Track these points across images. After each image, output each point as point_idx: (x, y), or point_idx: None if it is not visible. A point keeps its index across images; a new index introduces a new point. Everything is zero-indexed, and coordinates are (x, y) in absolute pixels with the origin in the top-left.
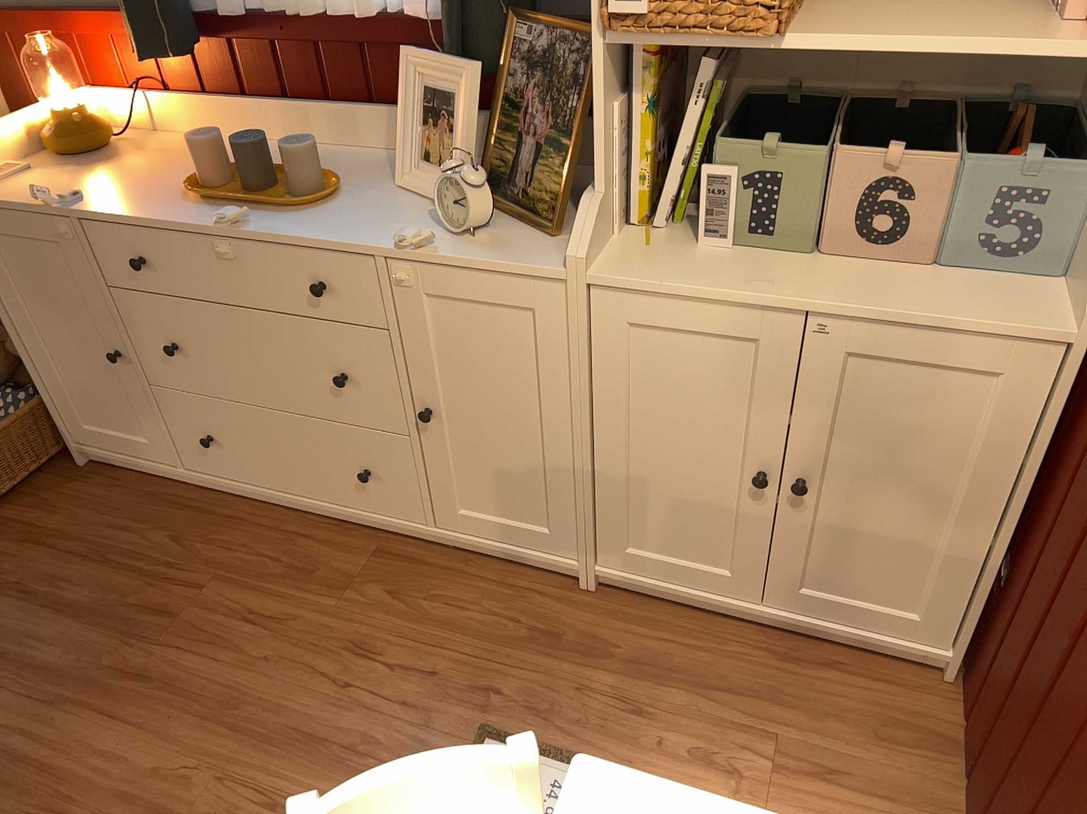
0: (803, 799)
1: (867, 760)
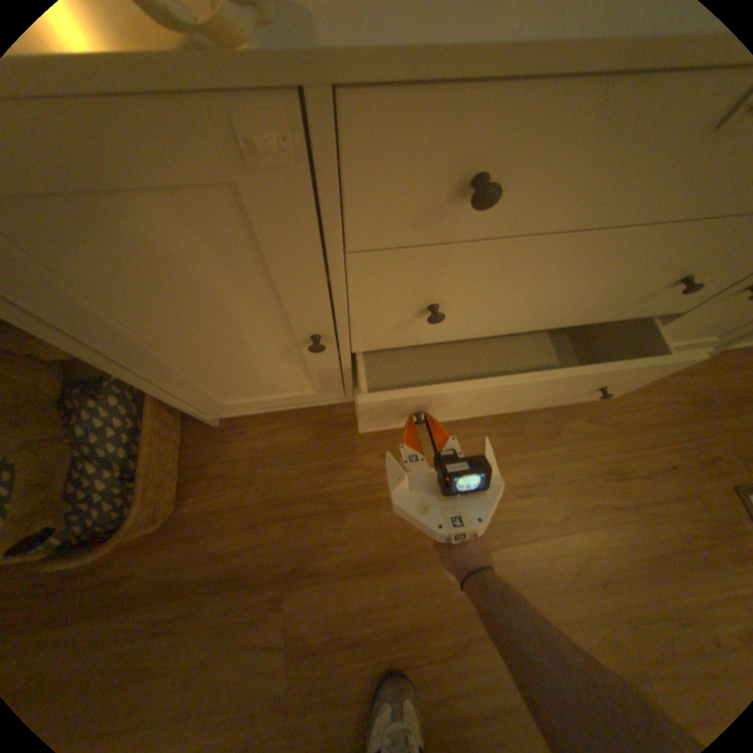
0: None
1: None
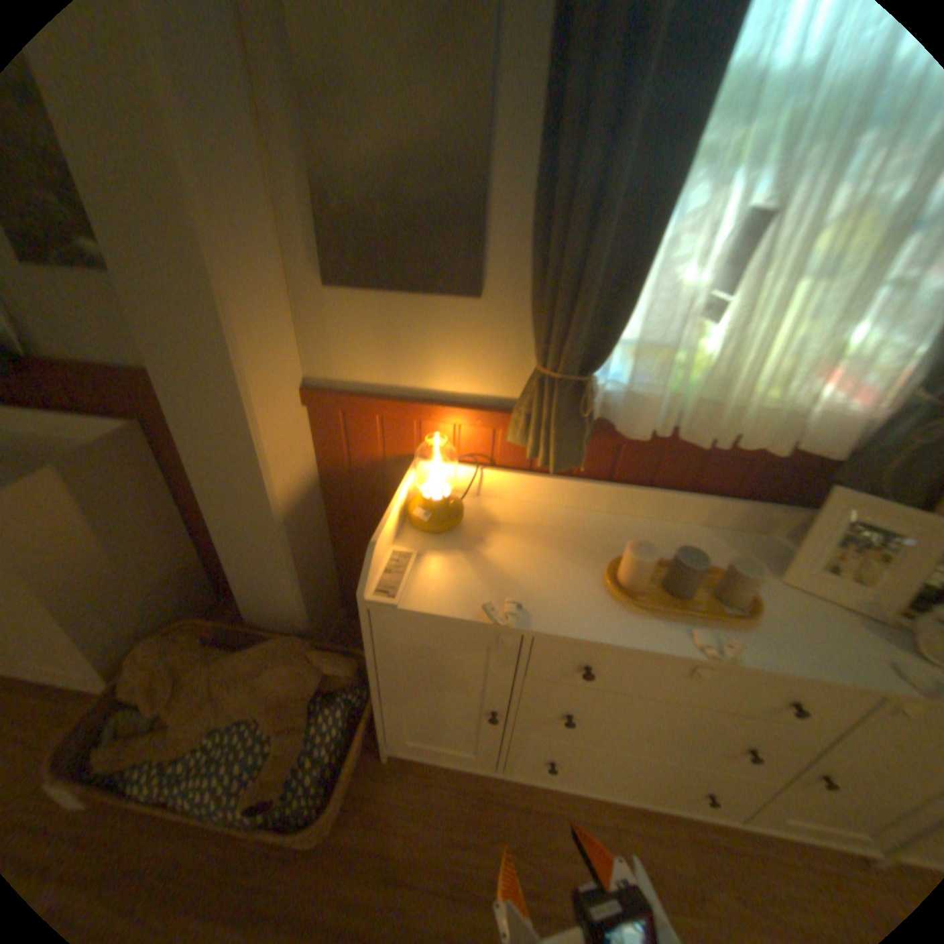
0: None
1: None
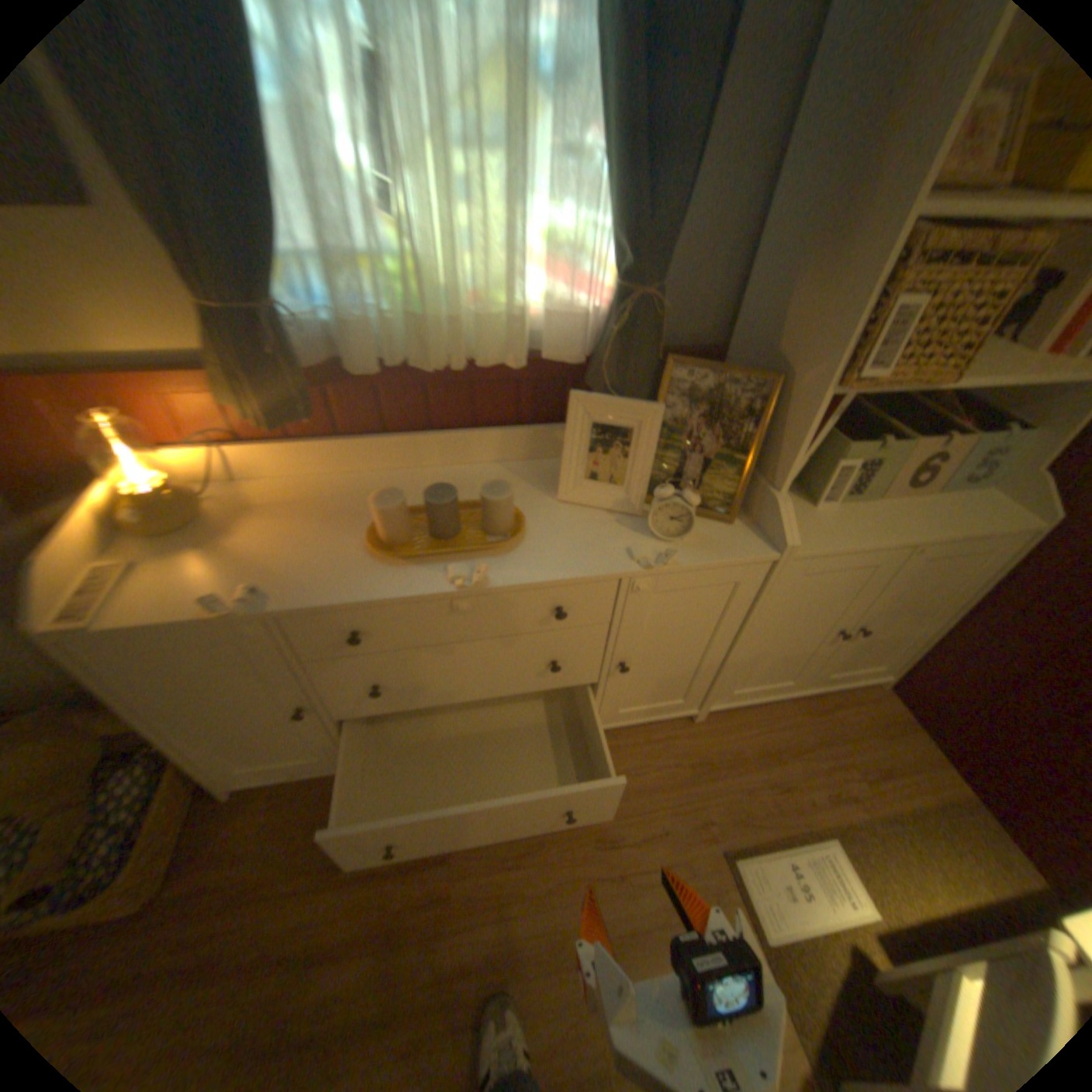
0: (898, 801)
1: (900, 760)
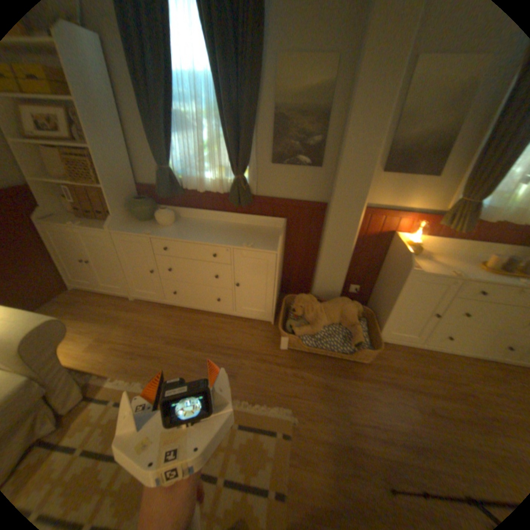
0: None
1: None
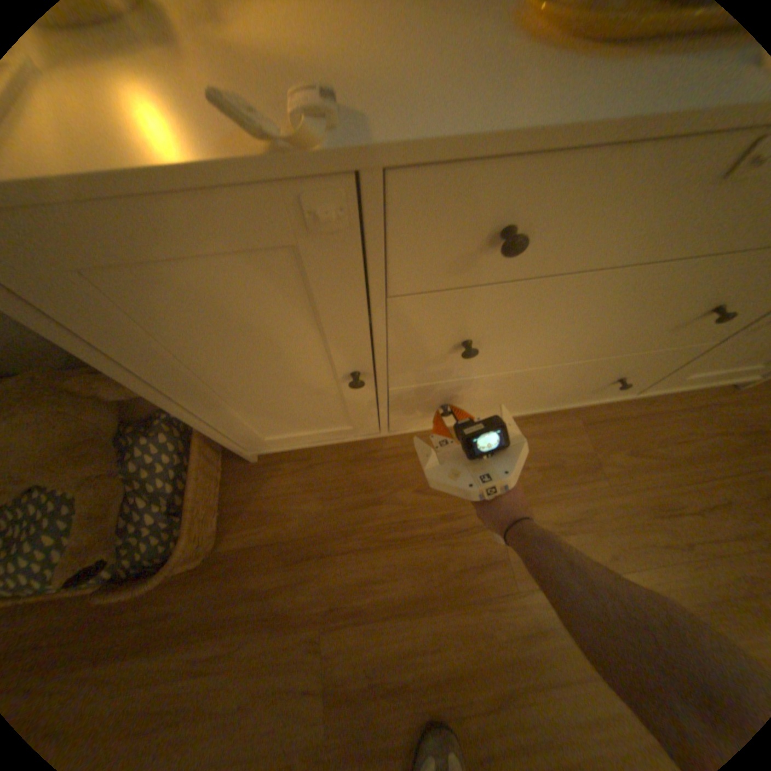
0: None
1: None
